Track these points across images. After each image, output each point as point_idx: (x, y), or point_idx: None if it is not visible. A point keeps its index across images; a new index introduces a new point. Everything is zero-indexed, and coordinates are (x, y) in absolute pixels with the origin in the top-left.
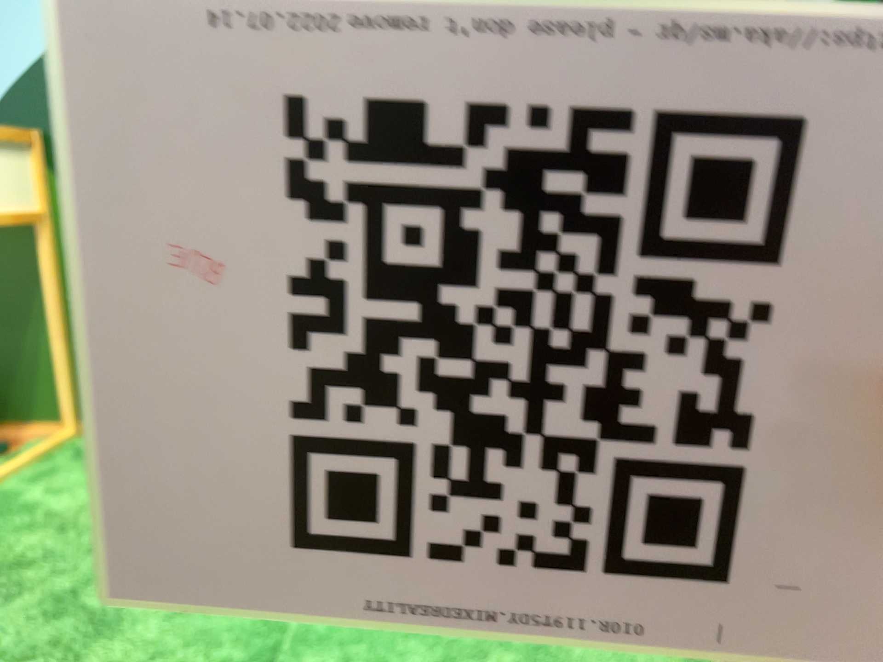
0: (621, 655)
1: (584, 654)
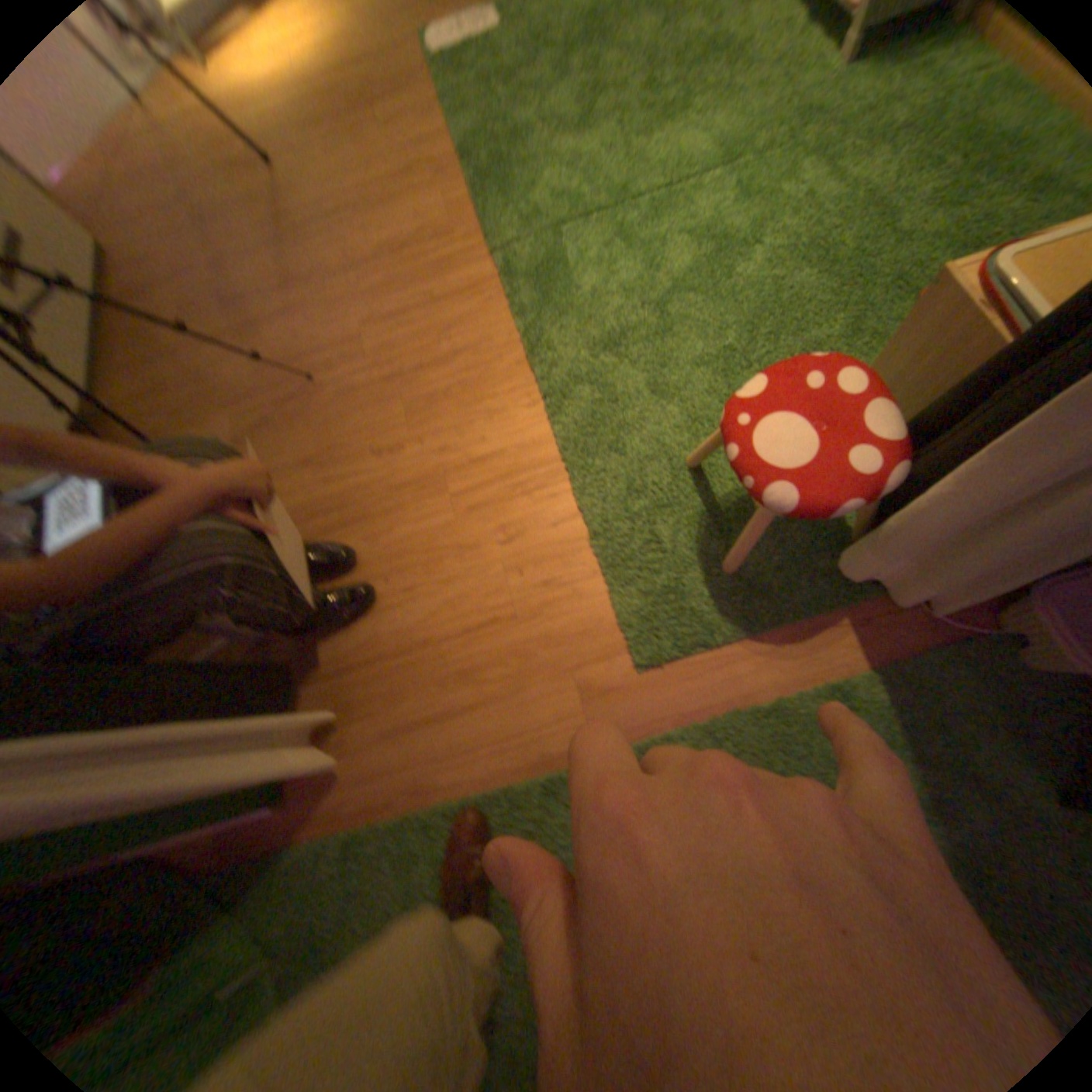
0: (683, 379)
1: (674, 358)
